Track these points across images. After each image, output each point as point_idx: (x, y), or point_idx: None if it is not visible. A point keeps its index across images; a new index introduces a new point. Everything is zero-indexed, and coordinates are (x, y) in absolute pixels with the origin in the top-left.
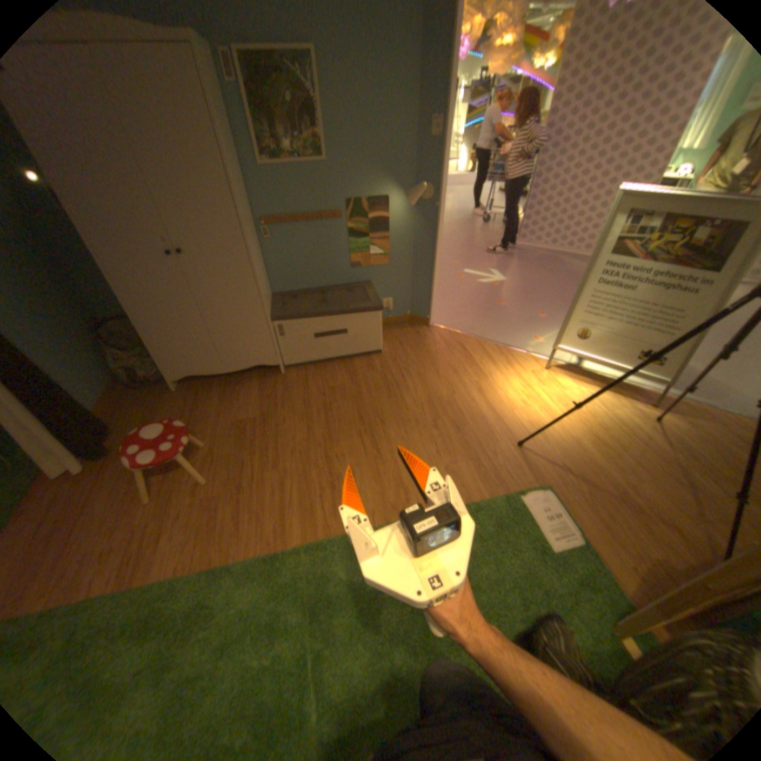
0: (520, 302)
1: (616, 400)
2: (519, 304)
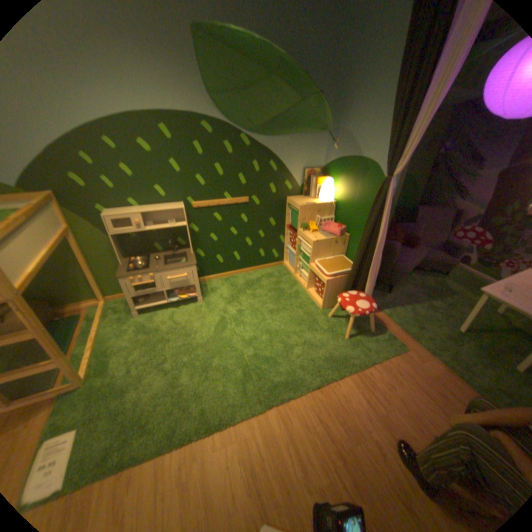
0: None
1: None
2: None
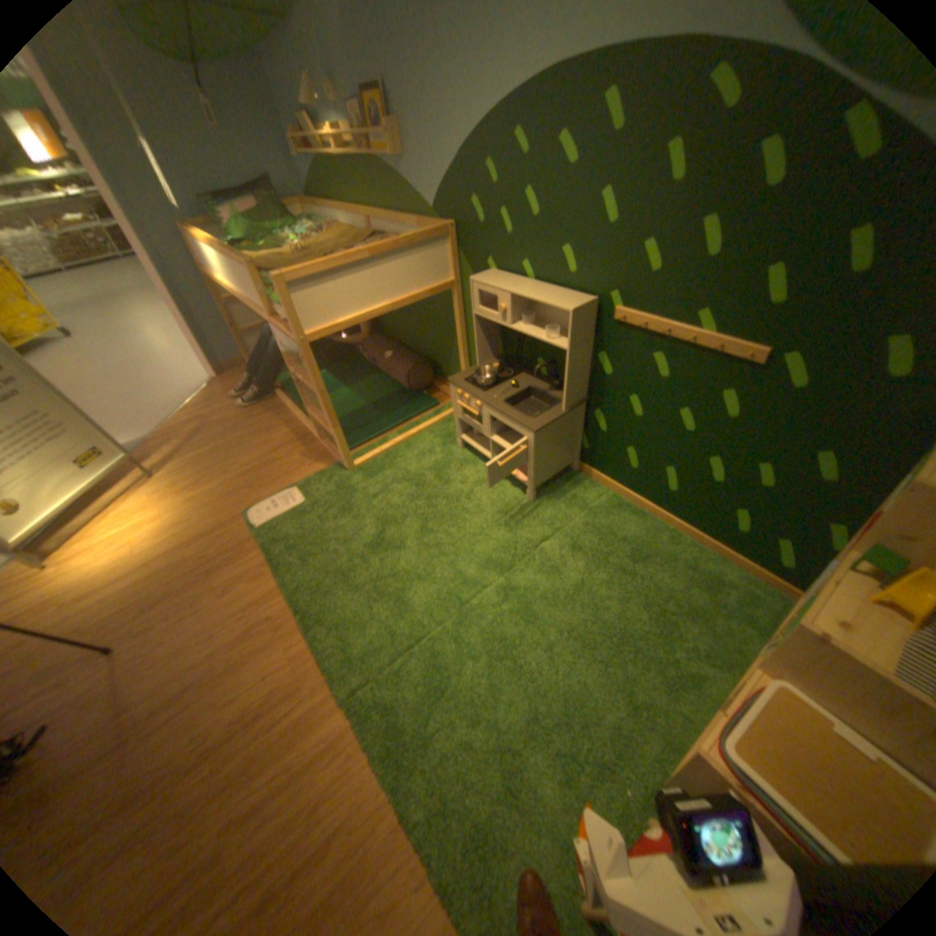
0: None
1: (133, 479)
2: None
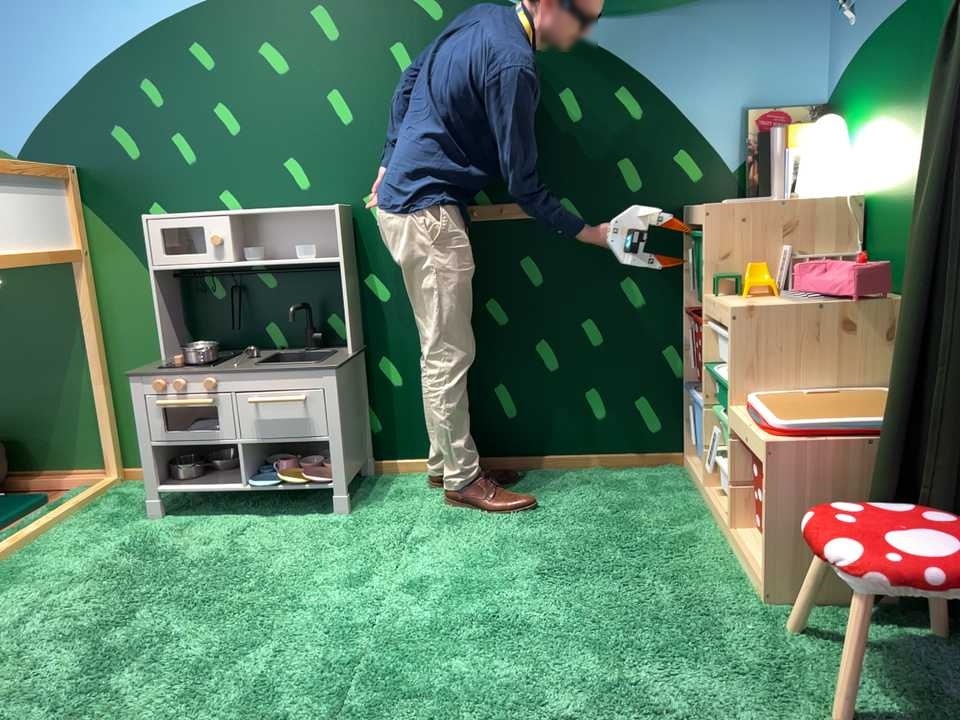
0: None
1: None
2: None
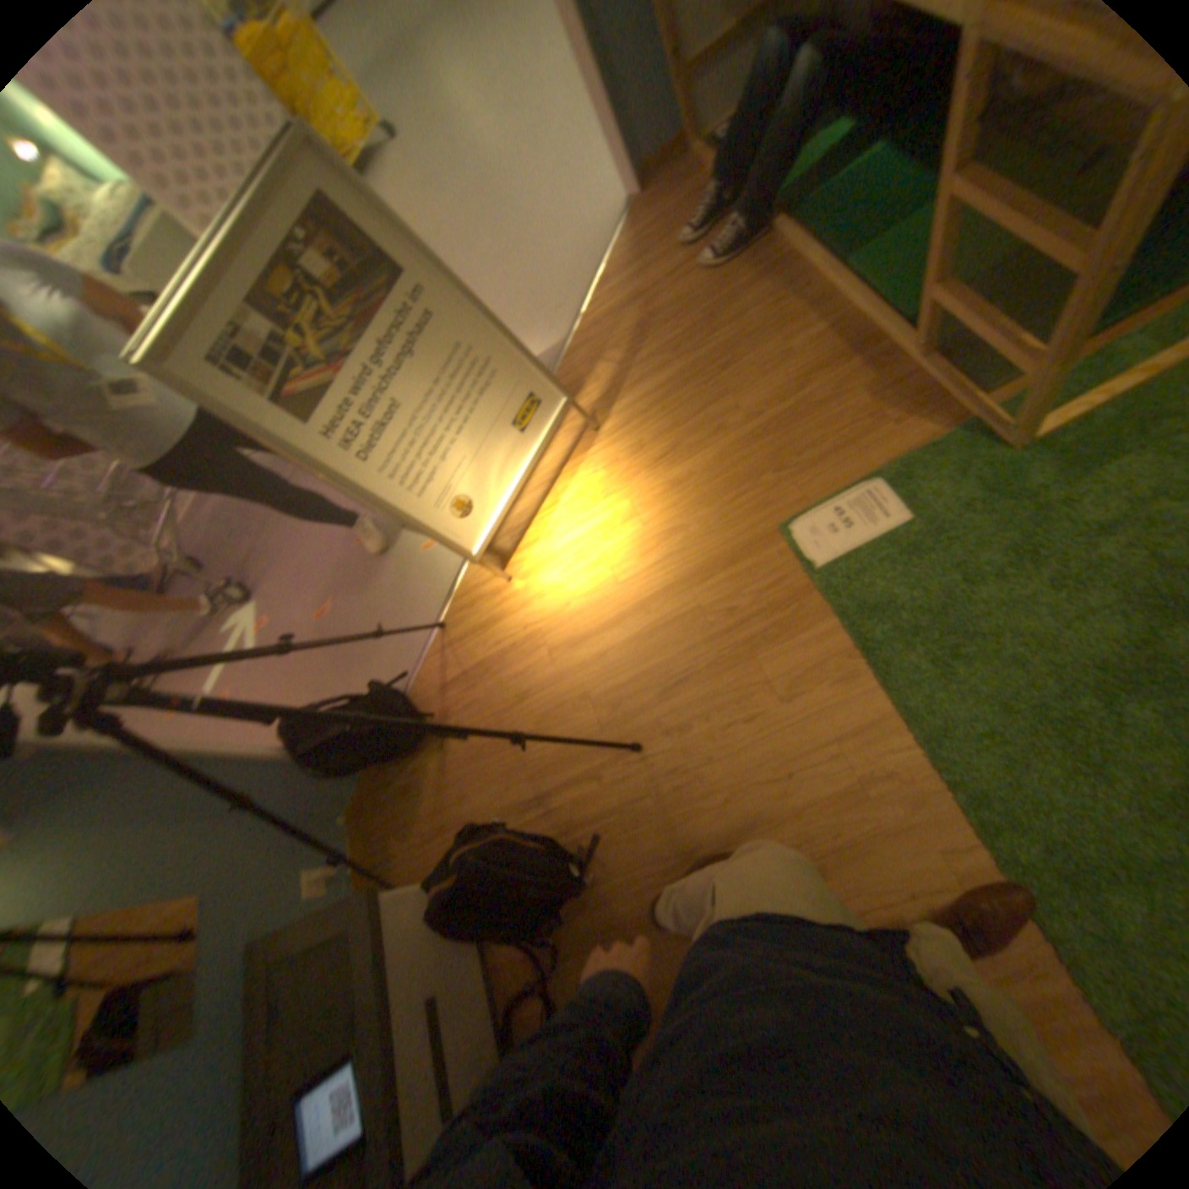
0: (326, 571)
1: (573, 430)
2: (331, 573)
